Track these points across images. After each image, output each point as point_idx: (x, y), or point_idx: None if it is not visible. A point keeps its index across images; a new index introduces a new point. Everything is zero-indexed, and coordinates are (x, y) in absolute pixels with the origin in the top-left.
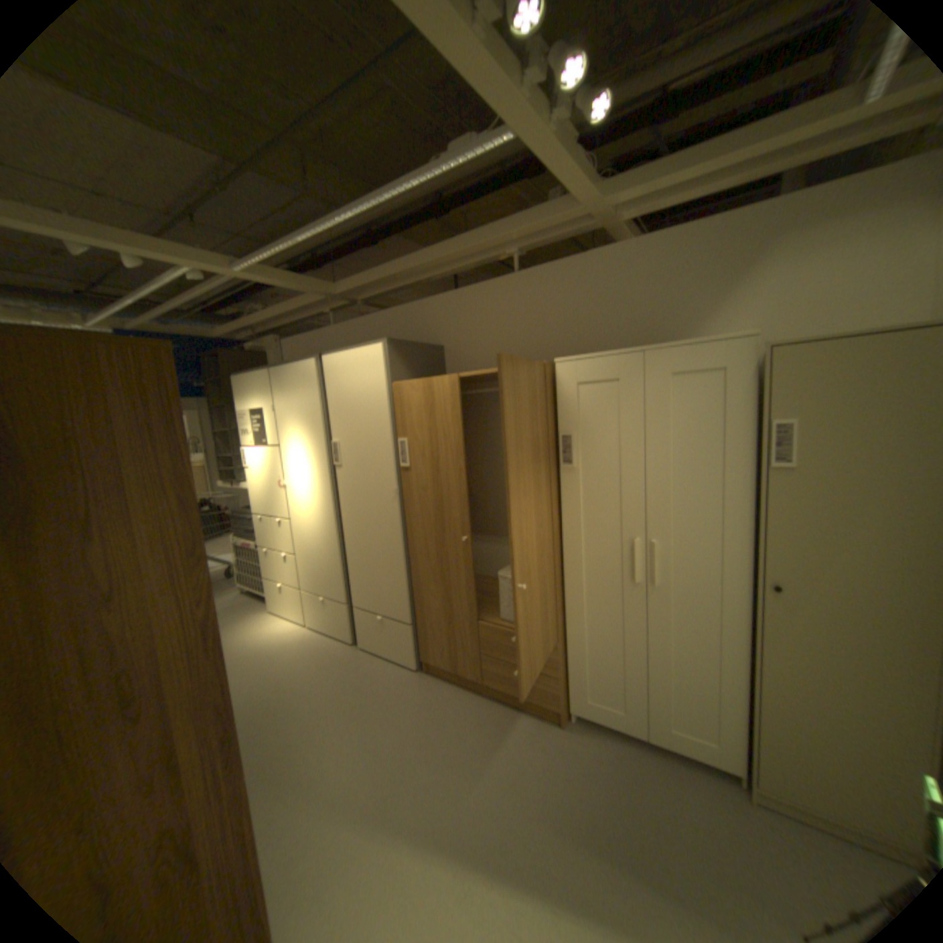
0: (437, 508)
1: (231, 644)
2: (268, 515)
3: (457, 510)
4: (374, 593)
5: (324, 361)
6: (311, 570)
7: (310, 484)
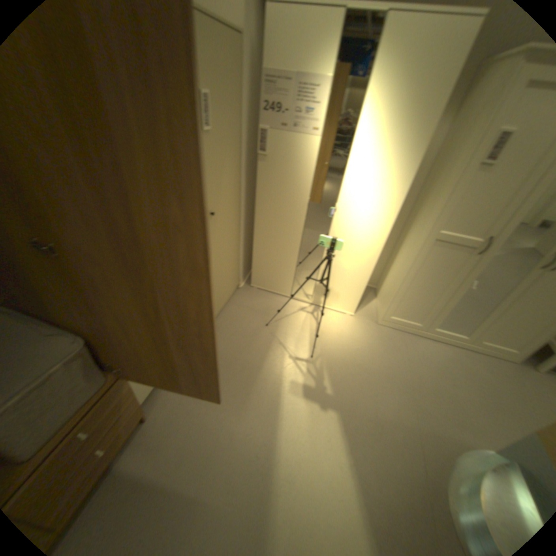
0: None
1: None
2: None
3: None
4: None
5: None
6: None
7: None
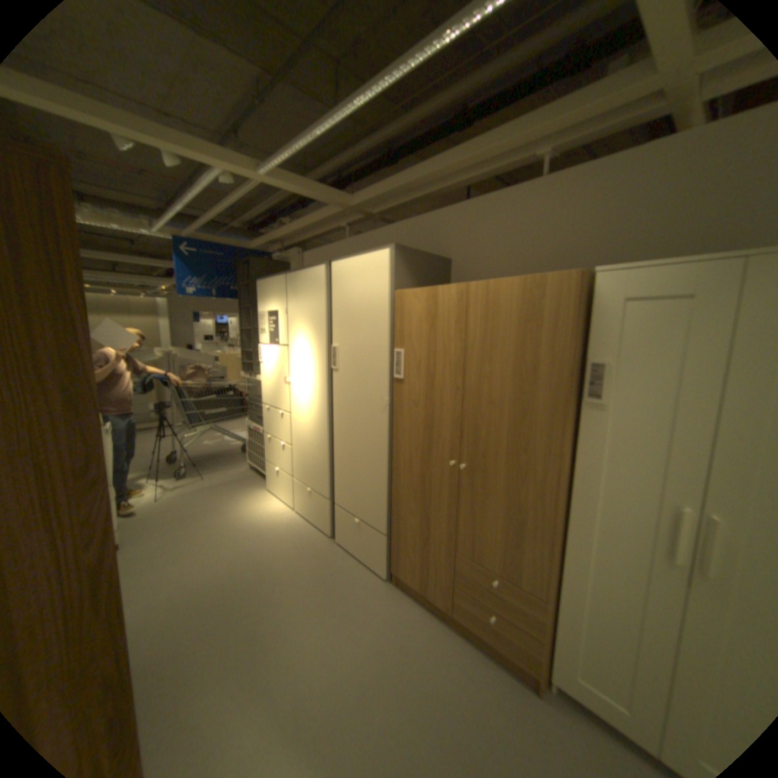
0: (427, 426)
1: (232, 514)
2: (274, 406)
3: (448, 431)
4: (355, 496)
5: (333, 268)
6: (303, 462)
7: (310, 384)
